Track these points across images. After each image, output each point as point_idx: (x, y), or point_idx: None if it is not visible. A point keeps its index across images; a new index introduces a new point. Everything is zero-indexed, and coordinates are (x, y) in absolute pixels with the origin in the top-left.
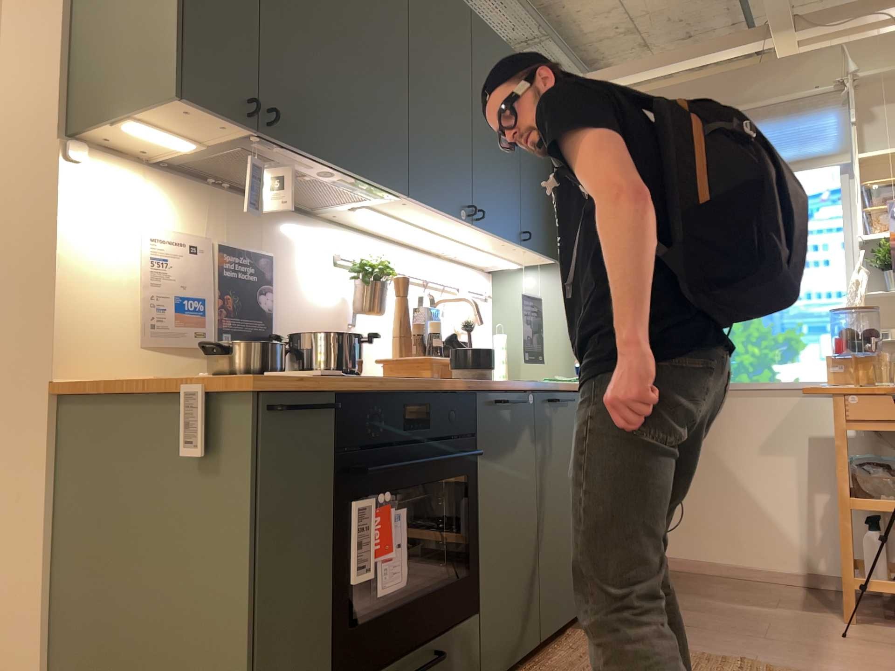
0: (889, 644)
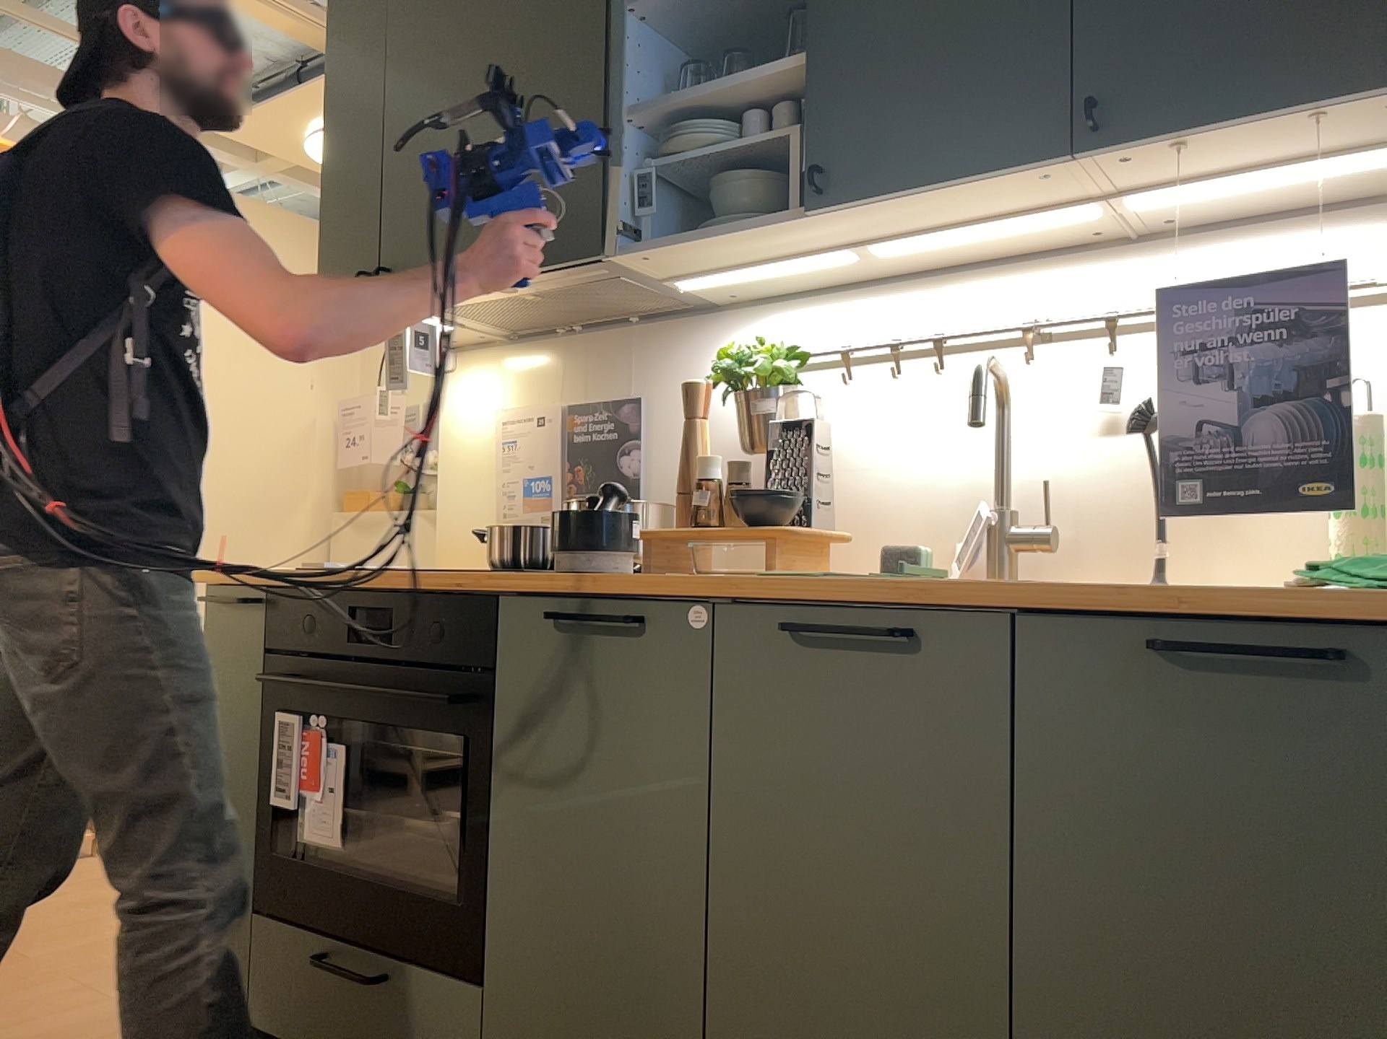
0: None
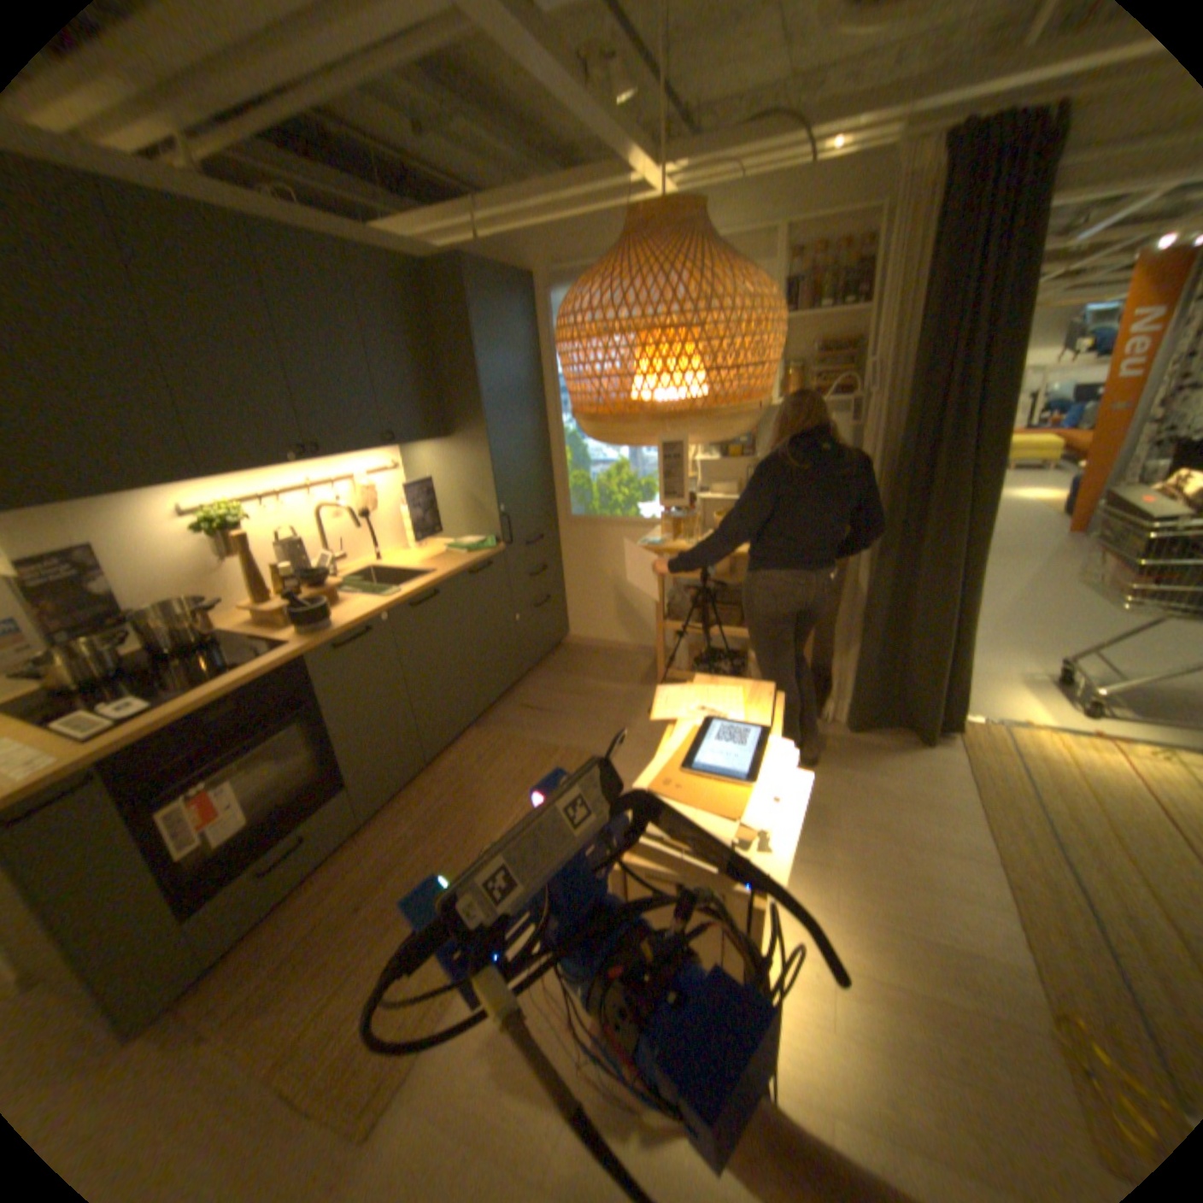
0: None
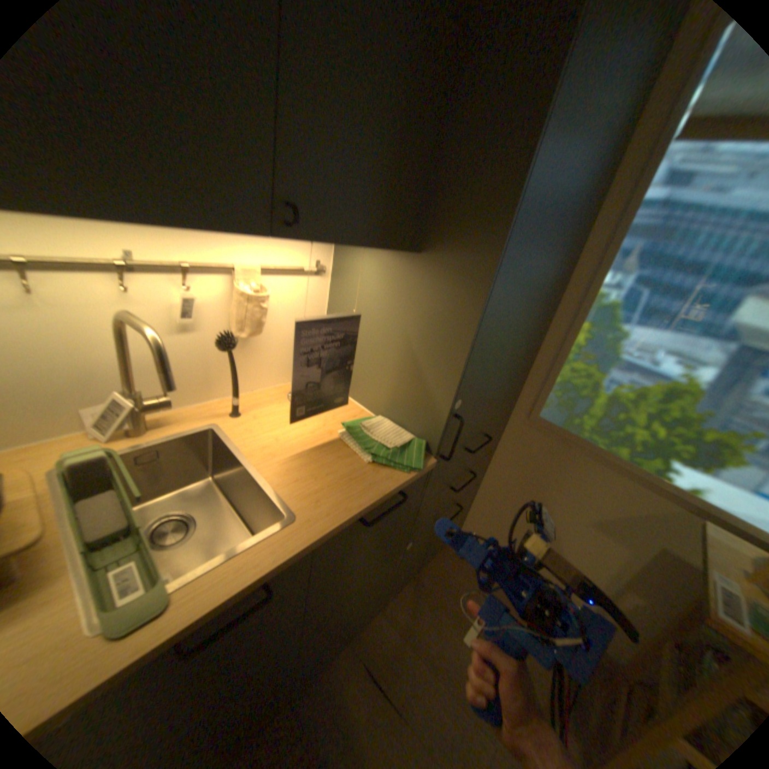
0: None
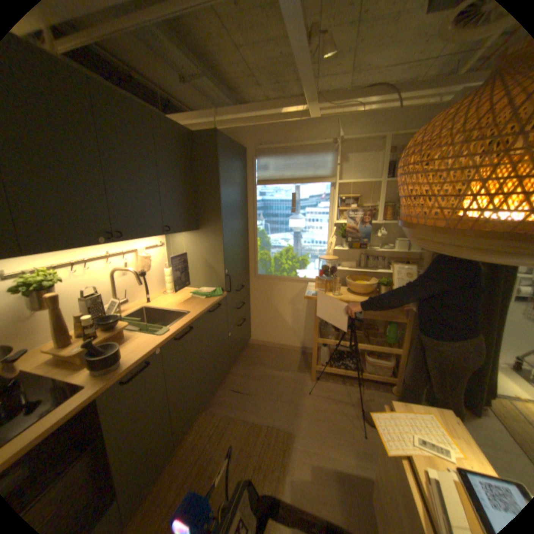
0: (324, 398)
